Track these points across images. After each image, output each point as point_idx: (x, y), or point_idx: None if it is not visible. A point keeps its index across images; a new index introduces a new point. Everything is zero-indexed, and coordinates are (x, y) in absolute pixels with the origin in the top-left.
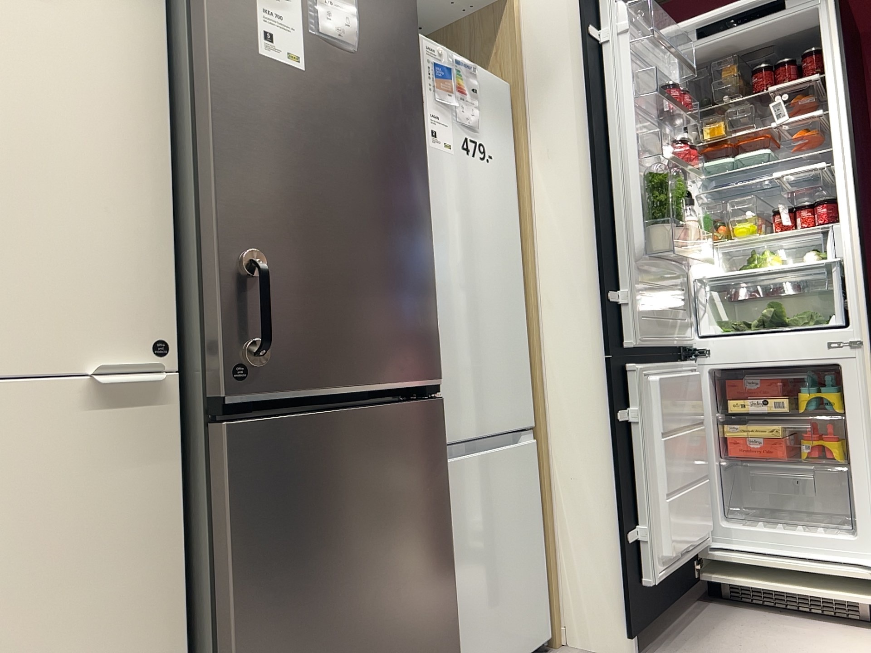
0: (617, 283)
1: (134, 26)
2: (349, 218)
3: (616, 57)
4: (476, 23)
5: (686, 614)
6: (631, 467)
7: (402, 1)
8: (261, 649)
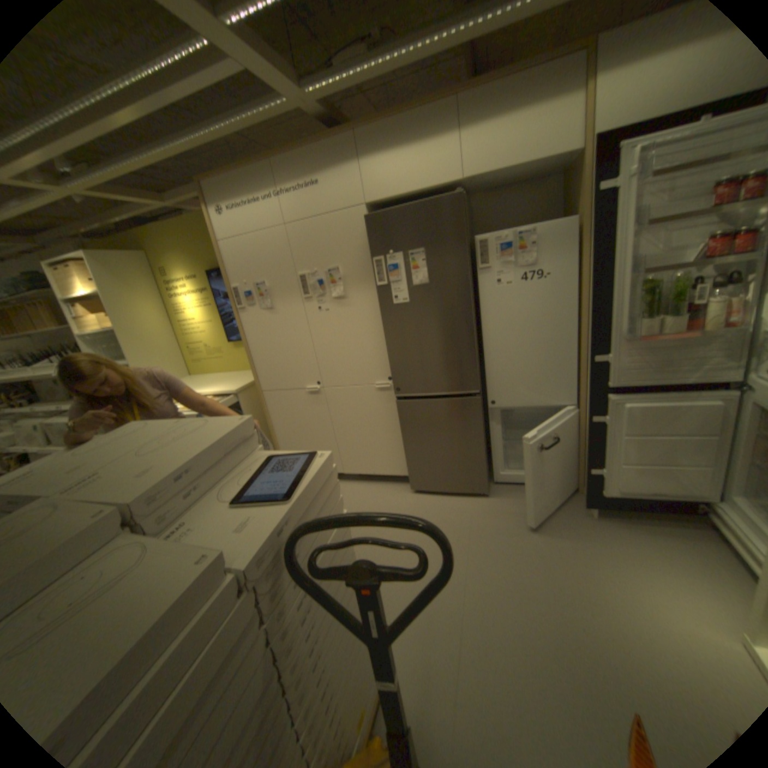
0: (608, 350)
1: (373, 301)
2: (431, 343)
3: (625, 198)
4: (579, 163)
5: (674, 525)
6: (603, 443)
7: (456, 245)
8: (411, 448)
